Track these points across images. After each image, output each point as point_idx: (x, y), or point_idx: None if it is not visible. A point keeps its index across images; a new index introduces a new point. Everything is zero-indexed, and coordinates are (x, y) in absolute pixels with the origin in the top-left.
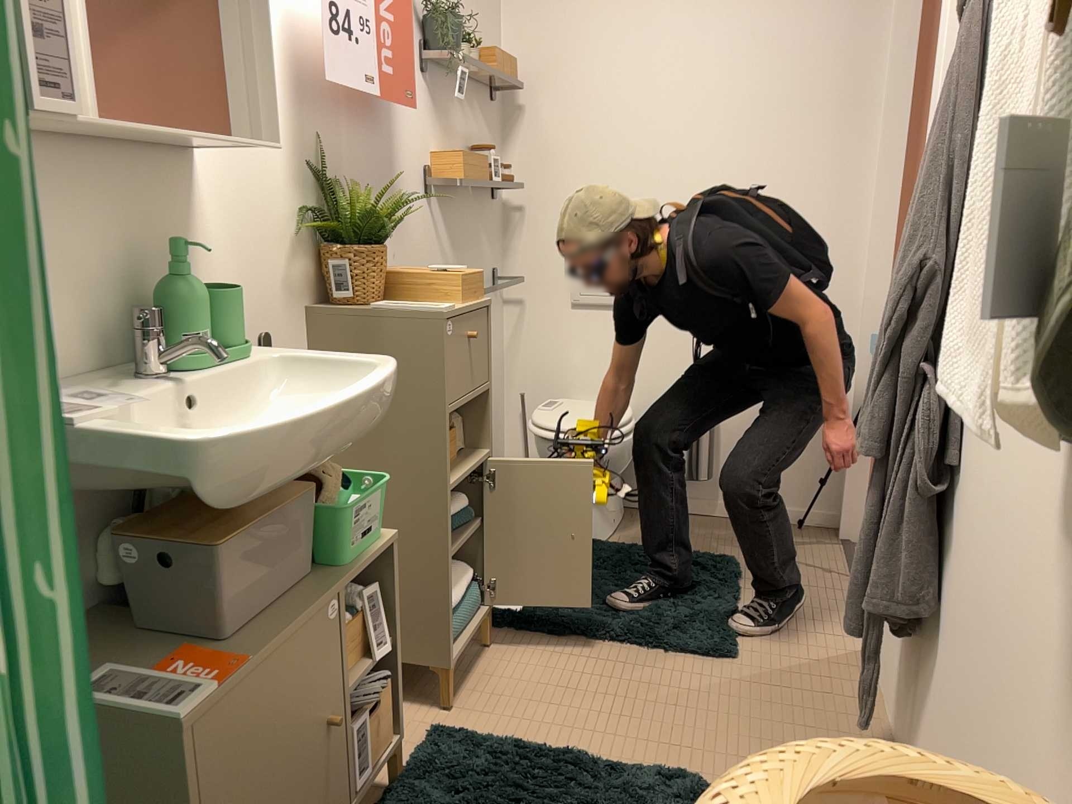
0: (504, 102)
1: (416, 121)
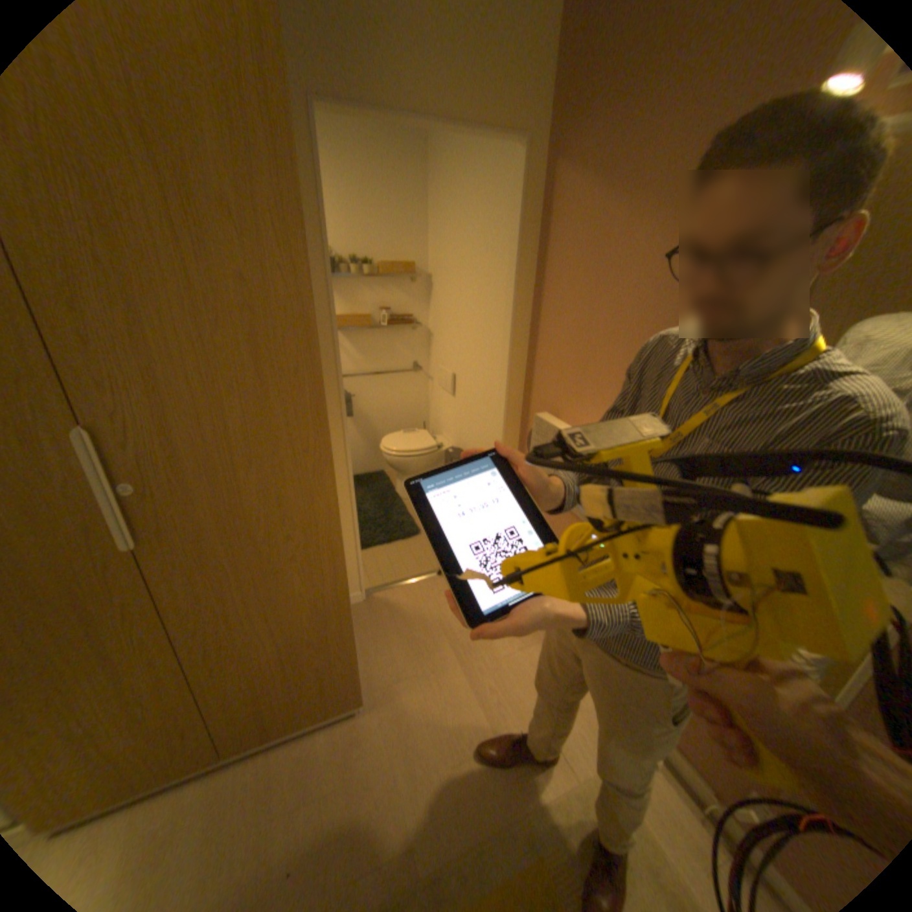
0: (428, 280)
1: None
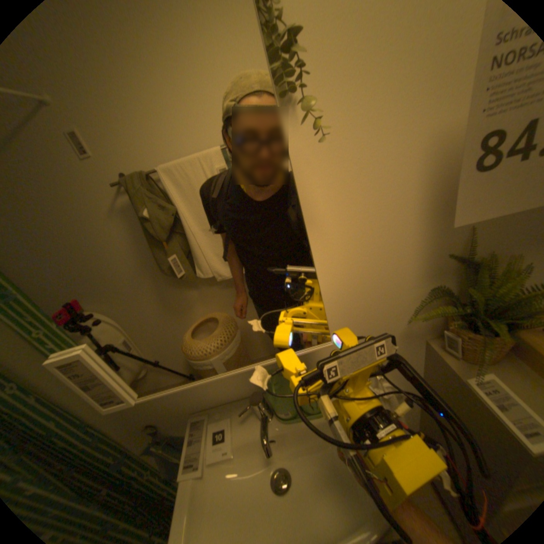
0: None
1: None
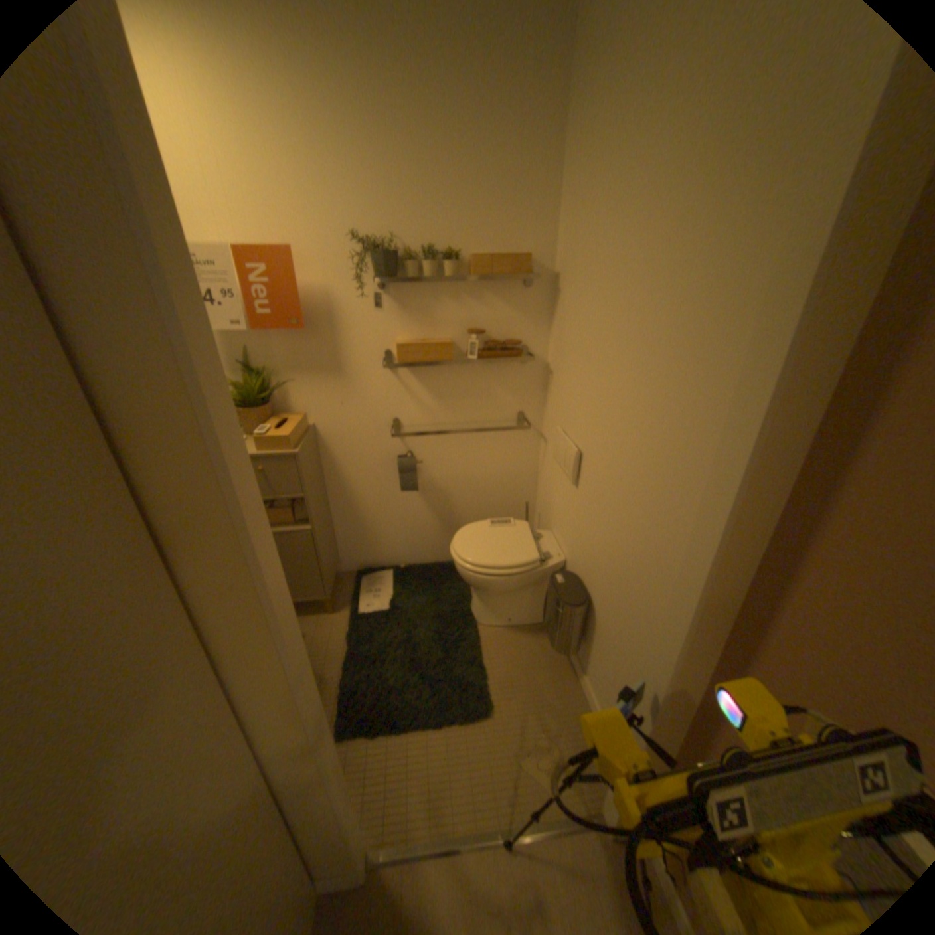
0: (553, 282)
1: (369, 322)
